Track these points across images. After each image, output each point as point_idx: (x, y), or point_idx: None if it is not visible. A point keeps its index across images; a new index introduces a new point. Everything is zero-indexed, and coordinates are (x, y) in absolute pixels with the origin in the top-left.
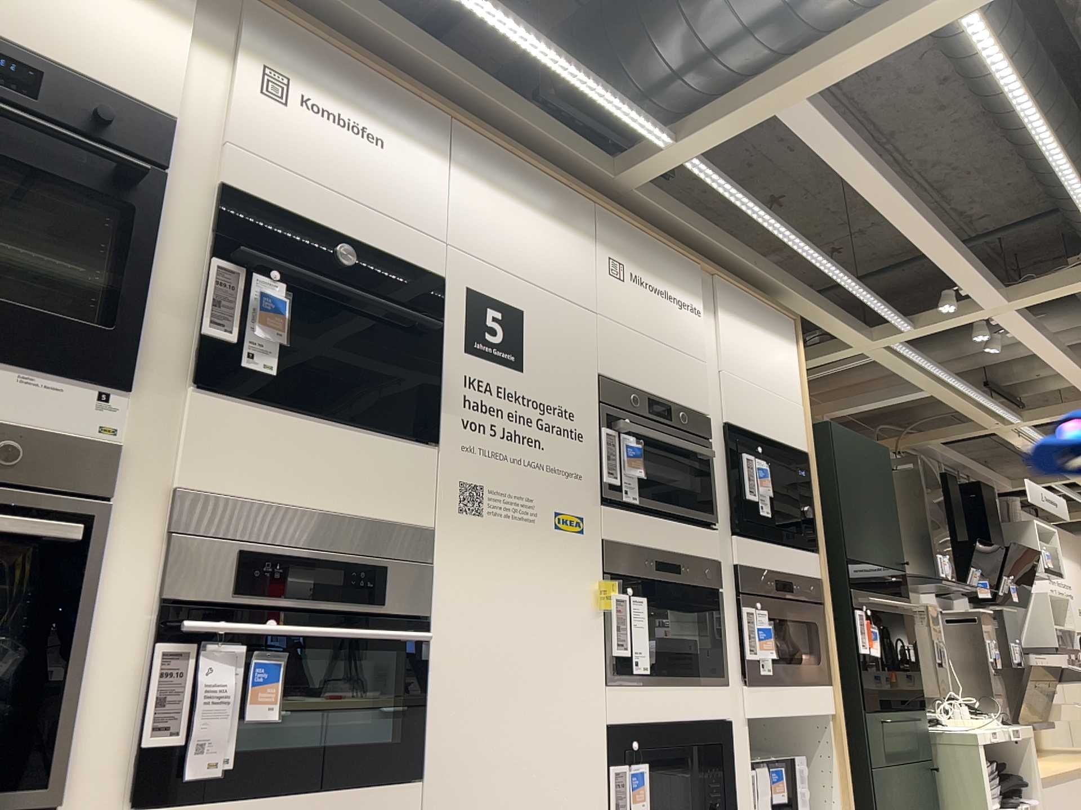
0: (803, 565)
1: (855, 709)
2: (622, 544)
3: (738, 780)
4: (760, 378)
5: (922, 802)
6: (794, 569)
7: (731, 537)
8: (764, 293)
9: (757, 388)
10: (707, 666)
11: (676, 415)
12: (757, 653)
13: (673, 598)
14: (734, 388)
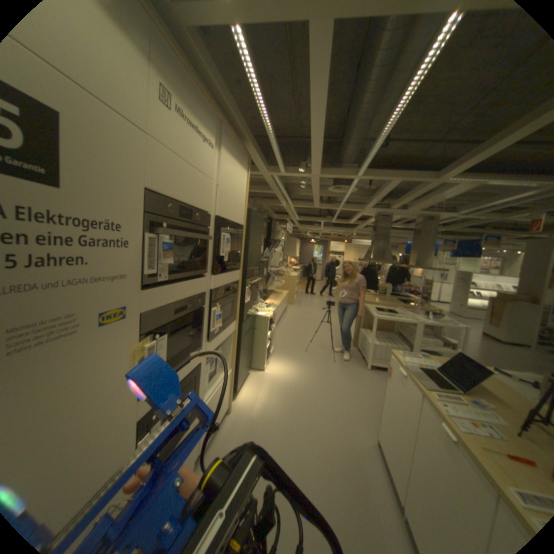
0: (237, 278)
1: (243, 325)
2: (157, 312)
3: (202, 386)
4: (237, 189)
5: (252, 341)
6: (234, 281)
7: (215, 278)
8: (244, 139)
9: (235, 195)
10: (197, 349)
11: (198, 216)
12: (217, 328)
13: (185, 326)
14: (226, 196)
